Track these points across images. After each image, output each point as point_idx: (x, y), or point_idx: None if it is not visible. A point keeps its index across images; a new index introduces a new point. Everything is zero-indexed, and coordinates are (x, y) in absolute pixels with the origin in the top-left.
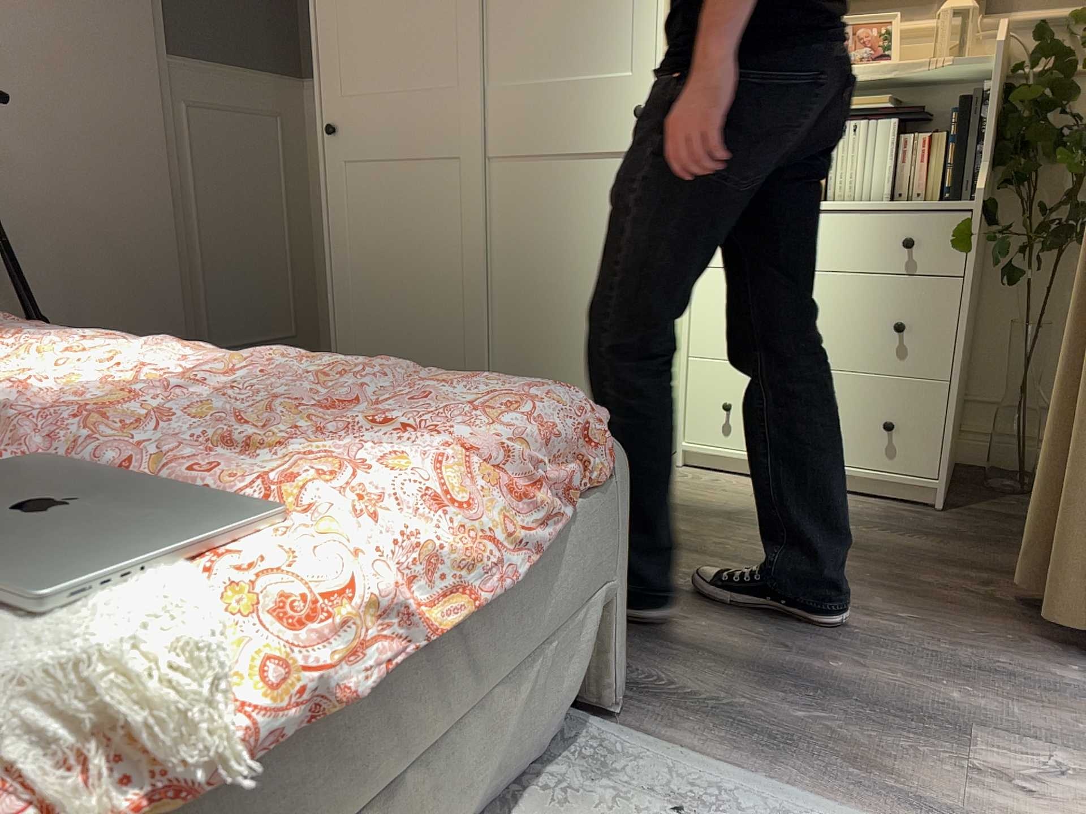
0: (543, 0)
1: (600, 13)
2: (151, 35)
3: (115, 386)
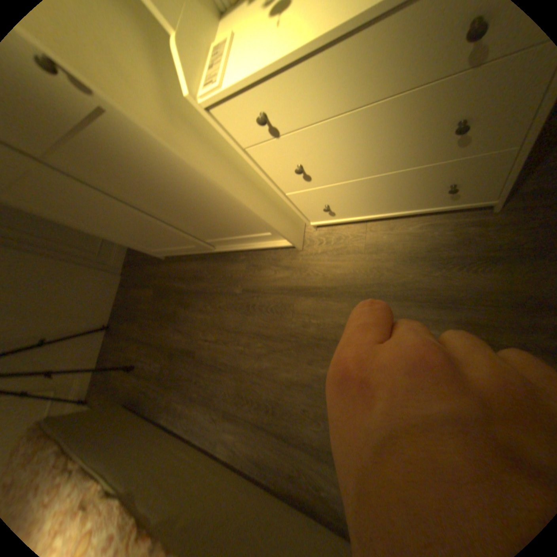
0: None
1: None
2: None
3: None
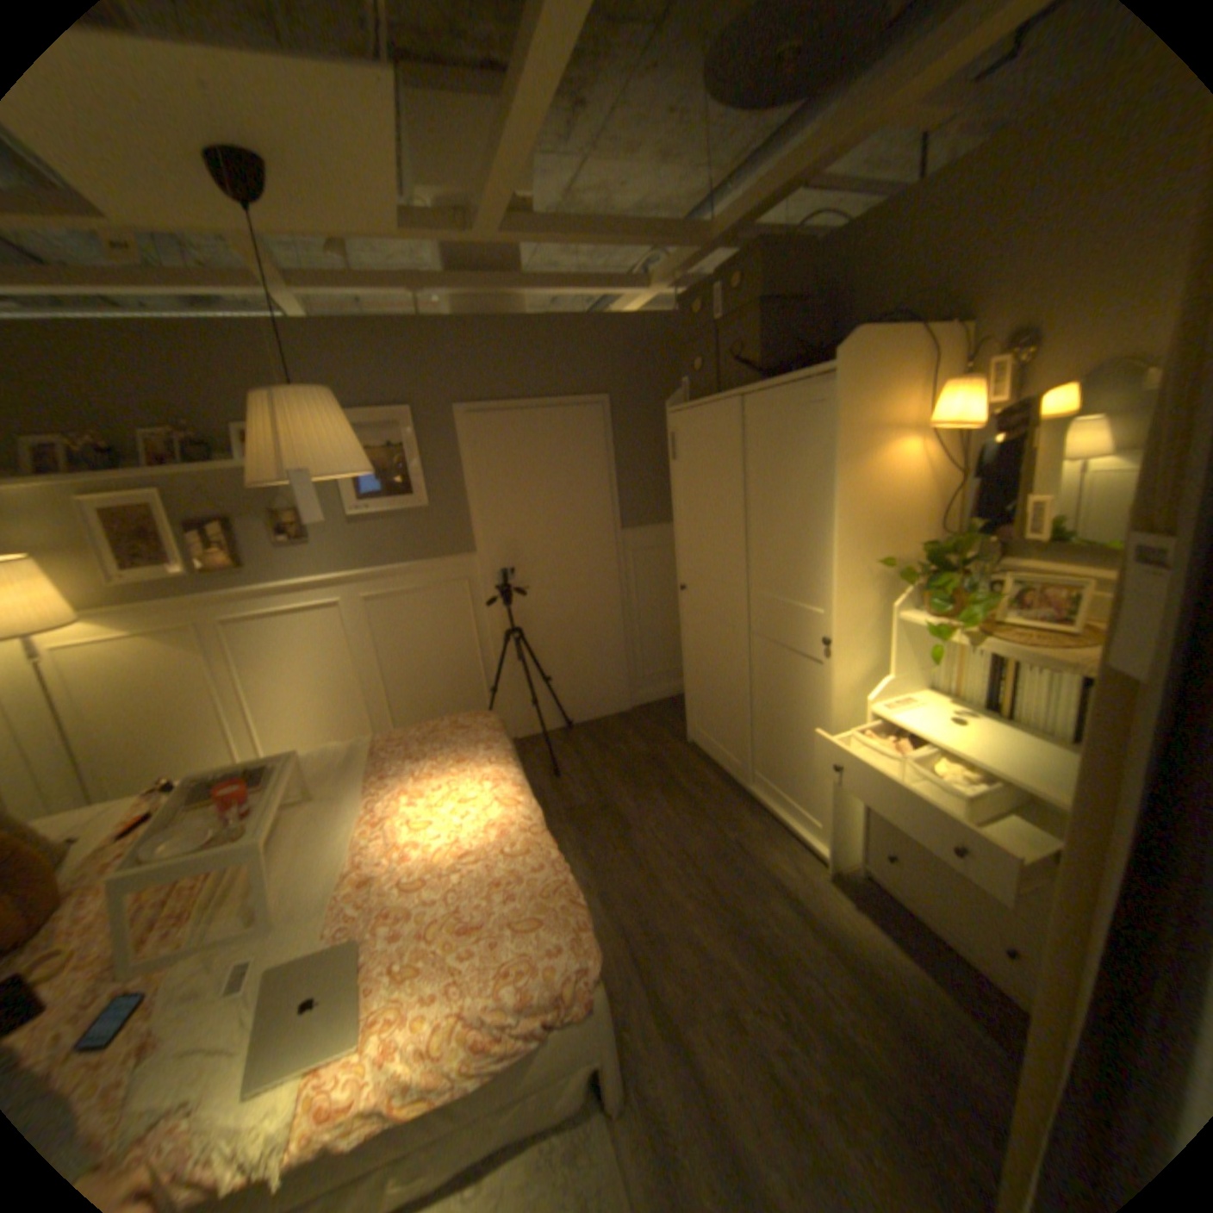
0: (777, 549)
1: (808, 568)
2: (610, 526)
3: (445, 851)
